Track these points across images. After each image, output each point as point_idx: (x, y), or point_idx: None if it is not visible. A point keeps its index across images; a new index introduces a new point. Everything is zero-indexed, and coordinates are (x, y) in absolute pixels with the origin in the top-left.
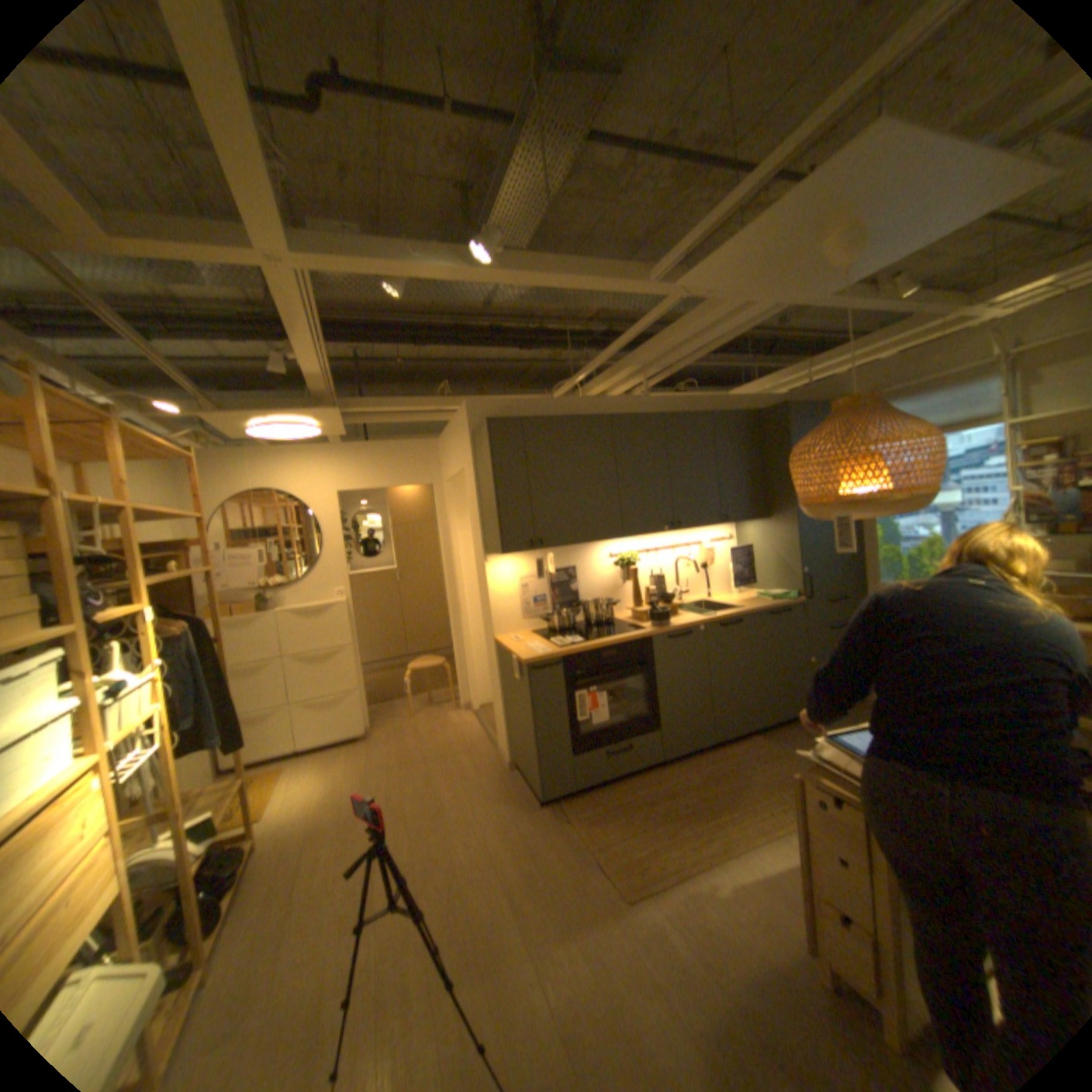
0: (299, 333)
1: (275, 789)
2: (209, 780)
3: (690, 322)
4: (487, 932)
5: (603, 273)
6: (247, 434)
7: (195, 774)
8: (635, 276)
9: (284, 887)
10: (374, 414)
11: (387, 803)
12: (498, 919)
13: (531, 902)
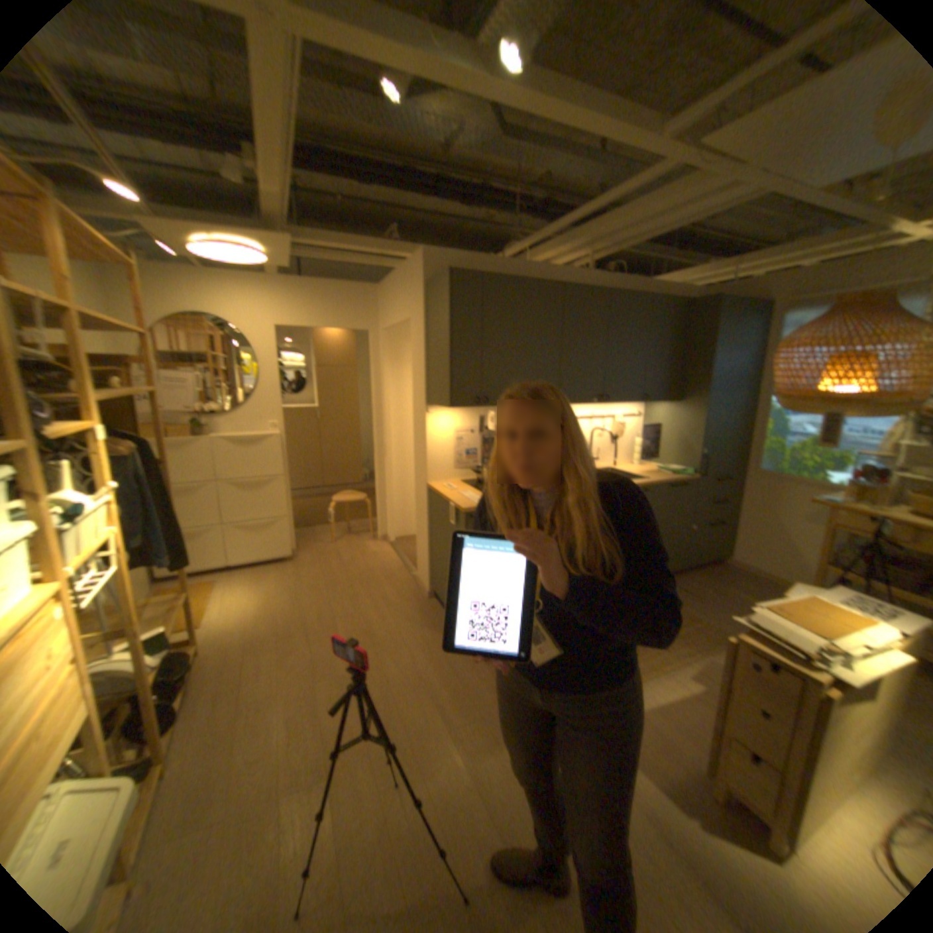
0: (272, 131)
1: (212, 599)
2: (147, 587)
3: (669, 195)
4: (424, 741)
5: (622, 116)
6: (184, 252)
7: (135, 582)
8: (651, 127)
9: (231, 690)
10: (322, 249)
11: (320, 619)
12: (433, 730)
13: (461, 716)
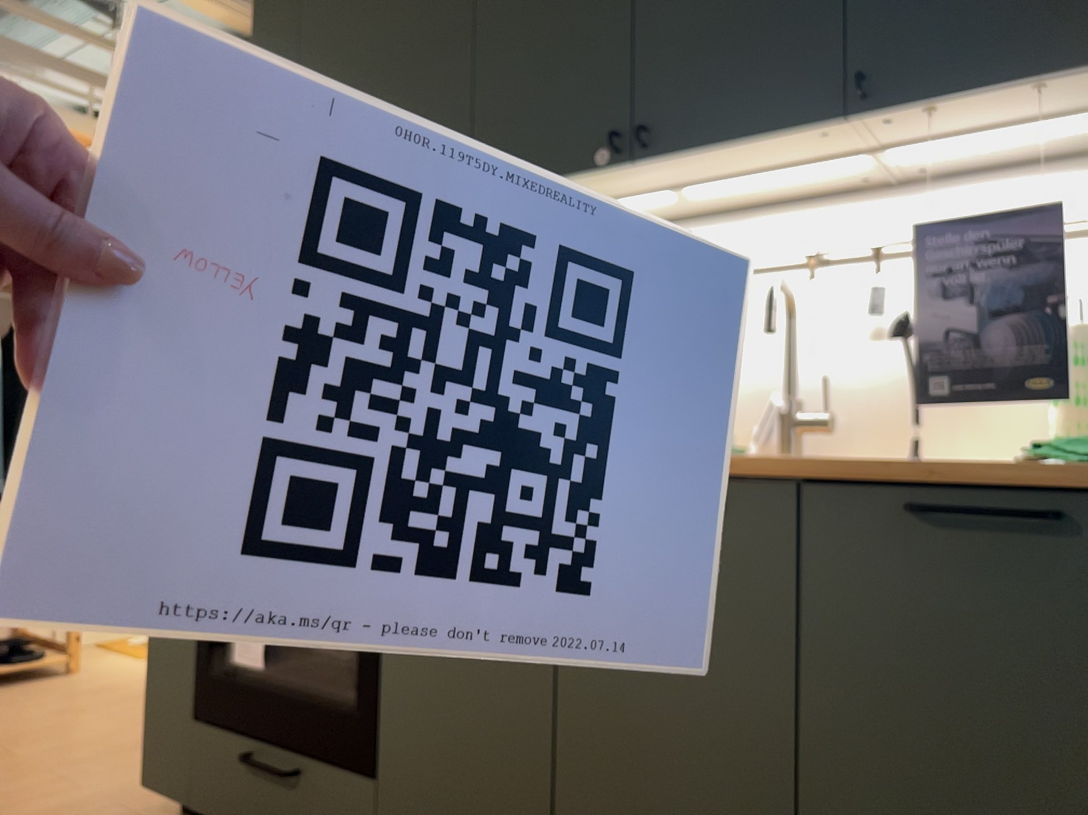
0: None
1: None
2: None
3: None
4: None
5: None
6: None
7: None
8: None
9: None
10: None
11: None
12: None
13: None
